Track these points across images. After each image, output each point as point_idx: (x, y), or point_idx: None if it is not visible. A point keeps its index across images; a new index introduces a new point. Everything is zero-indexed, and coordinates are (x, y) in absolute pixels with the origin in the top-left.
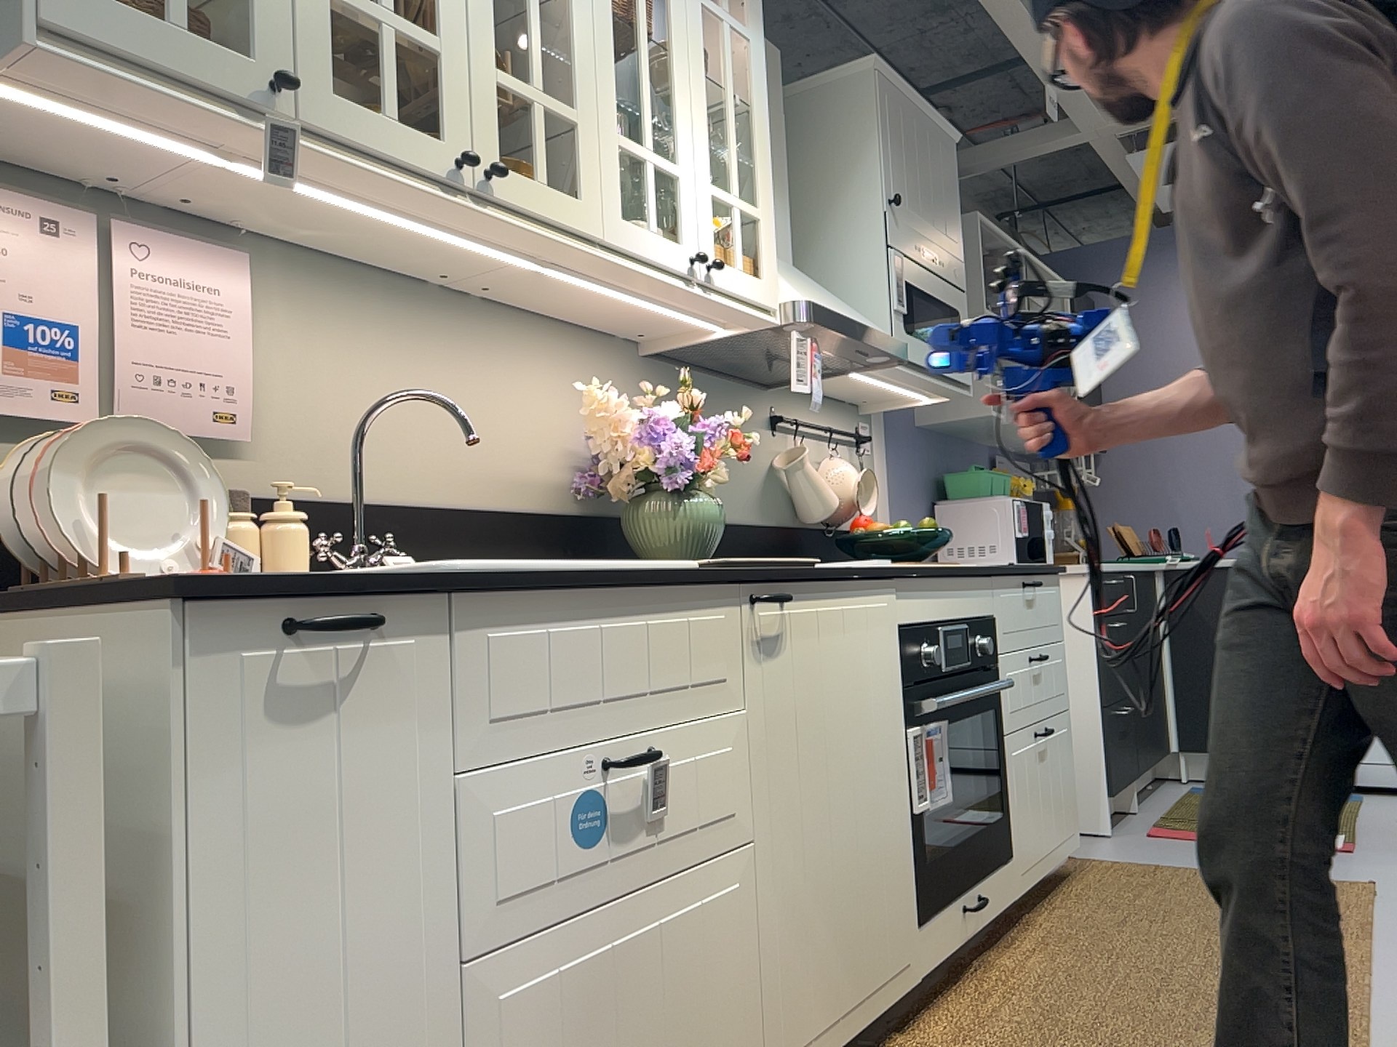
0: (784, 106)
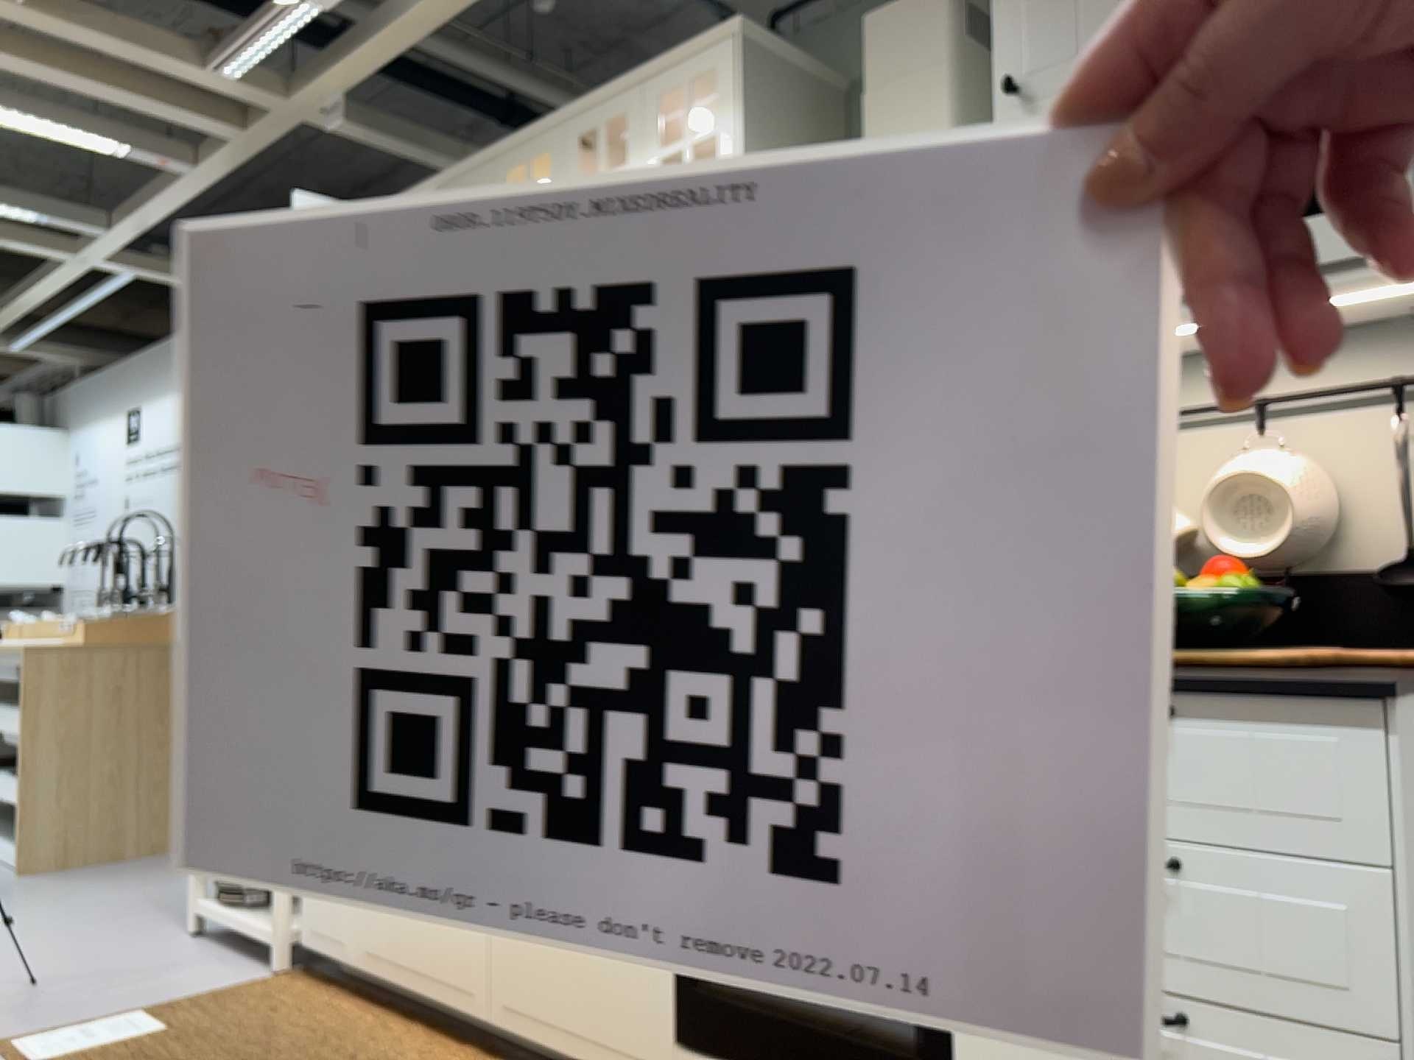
0: (953, 42)
